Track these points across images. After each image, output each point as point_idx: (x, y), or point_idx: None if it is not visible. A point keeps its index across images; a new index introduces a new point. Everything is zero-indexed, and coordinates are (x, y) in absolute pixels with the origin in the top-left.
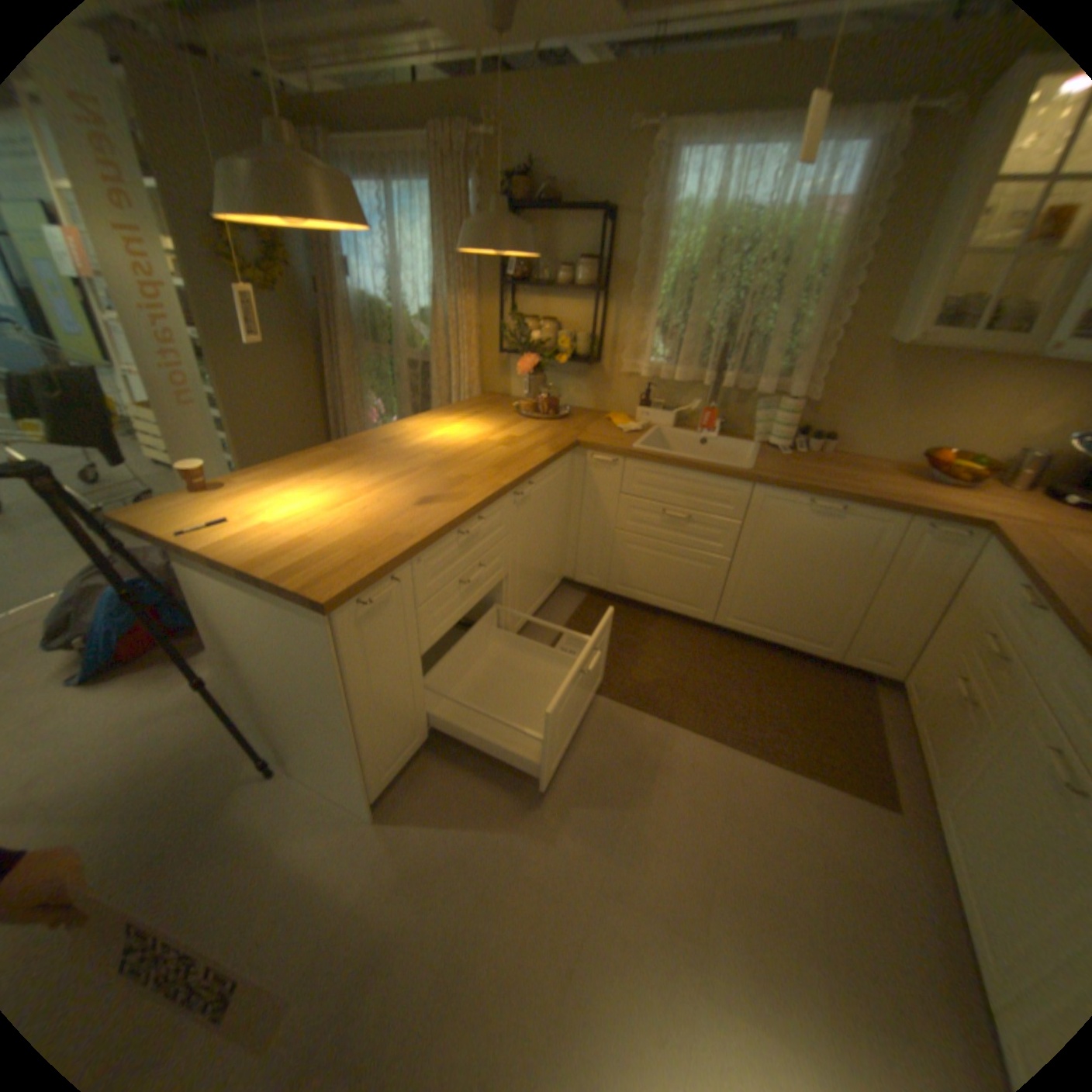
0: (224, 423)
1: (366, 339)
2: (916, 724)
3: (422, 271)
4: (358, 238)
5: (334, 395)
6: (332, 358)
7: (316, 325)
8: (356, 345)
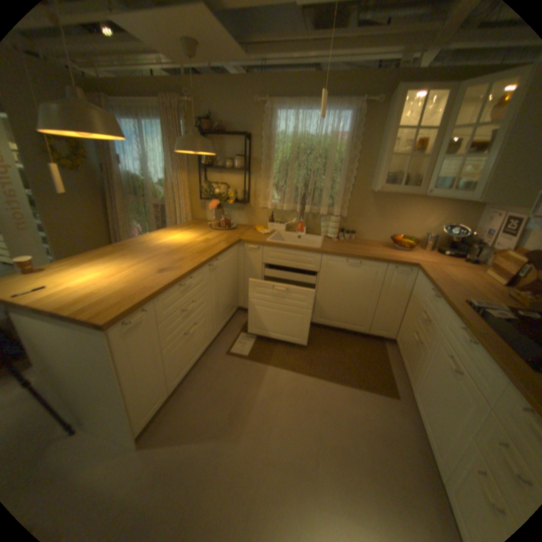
0: (47, 239)
1: (130, 194)
2: (402, 356)
3: (158, 161)
4: (124, 145)
5: (113, 222)
6: (112, 204)
7: (102, 187)
8: (125, 197)
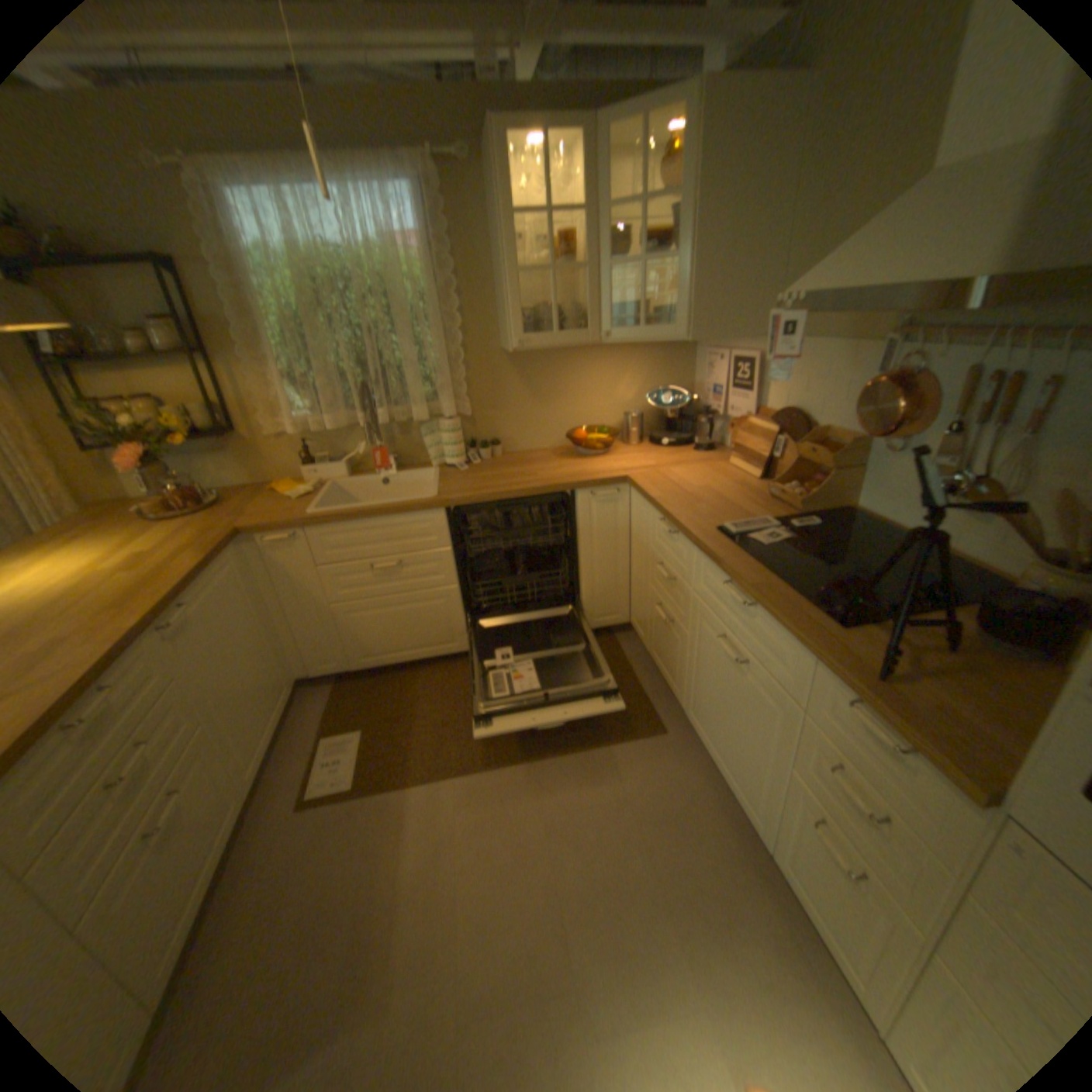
0: None
1: None
2: (647, 652)
3: None
4: None
5: None
6: None
7: None
8: None
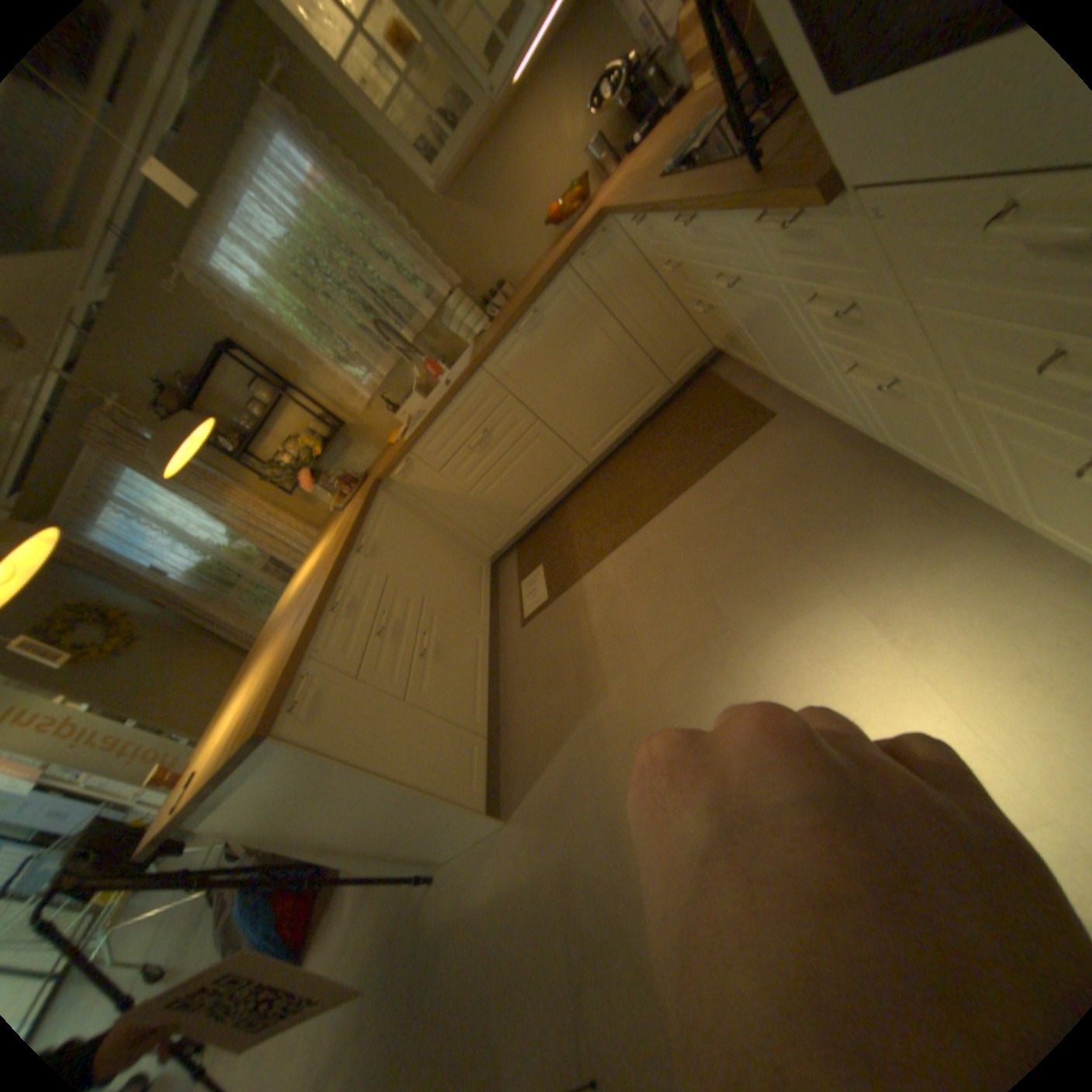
0: None
1: (226, 593)
2: (738, 357)
3: (197, 516)
4: (143, 548)
5: None
6: (225, 629)
7: (193, 625)
8: (227, 604)
